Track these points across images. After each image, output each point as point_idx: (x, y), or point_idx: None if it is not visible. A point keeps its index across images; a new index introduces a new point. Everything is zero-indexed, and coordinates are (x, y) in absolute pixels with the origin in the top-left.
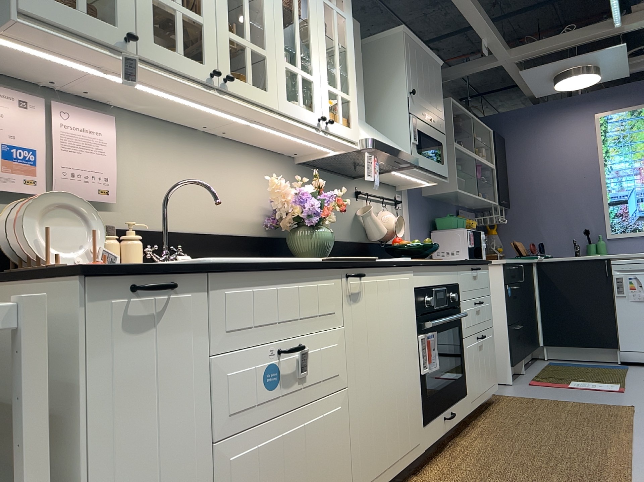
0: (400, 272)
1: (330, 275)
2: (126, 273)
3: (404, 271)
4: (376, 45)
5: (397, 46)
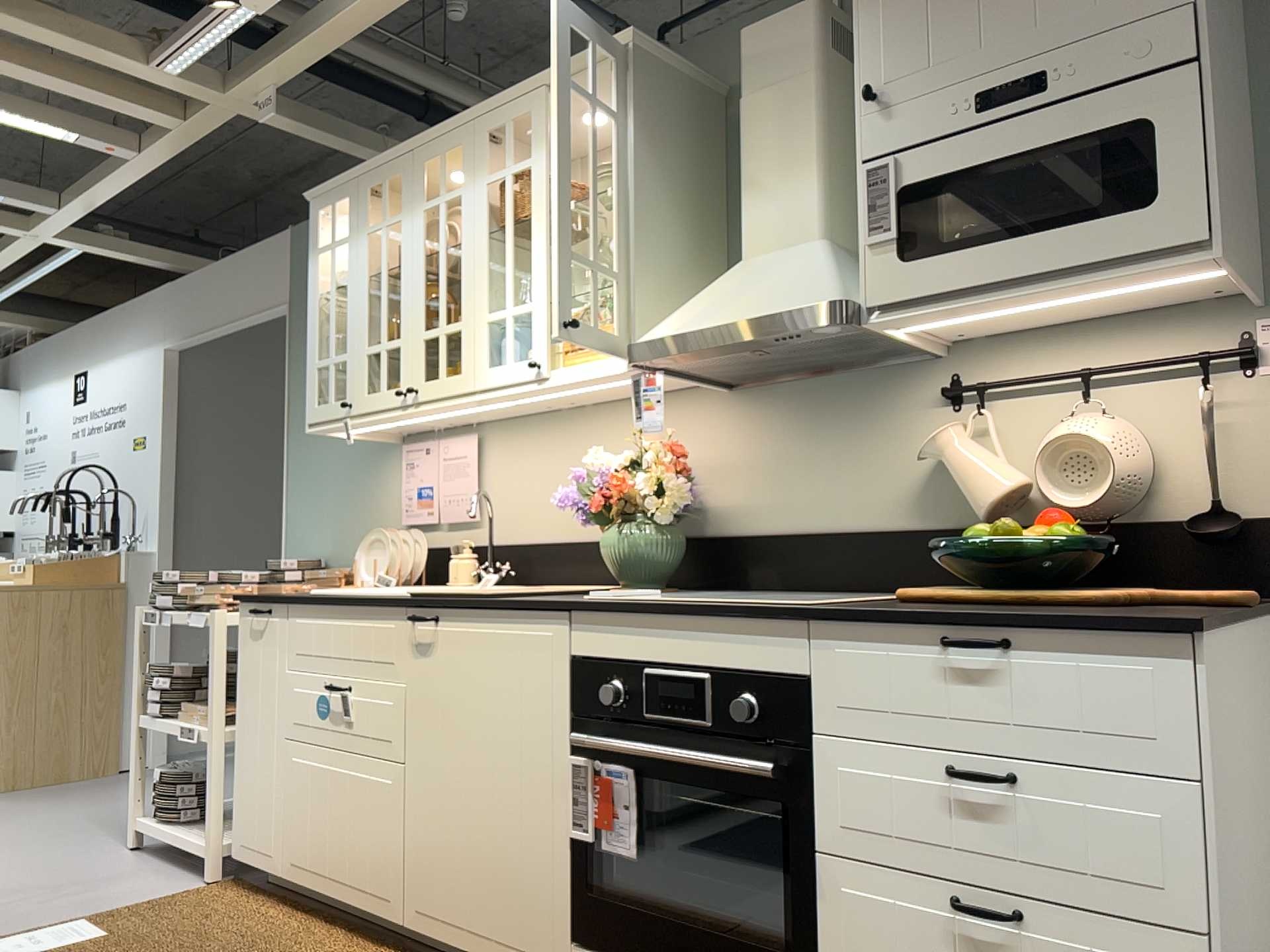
0: (524, 620)
1: (389, 614)
2: (249, 601)
3: (535, 620)
4: None
5: None
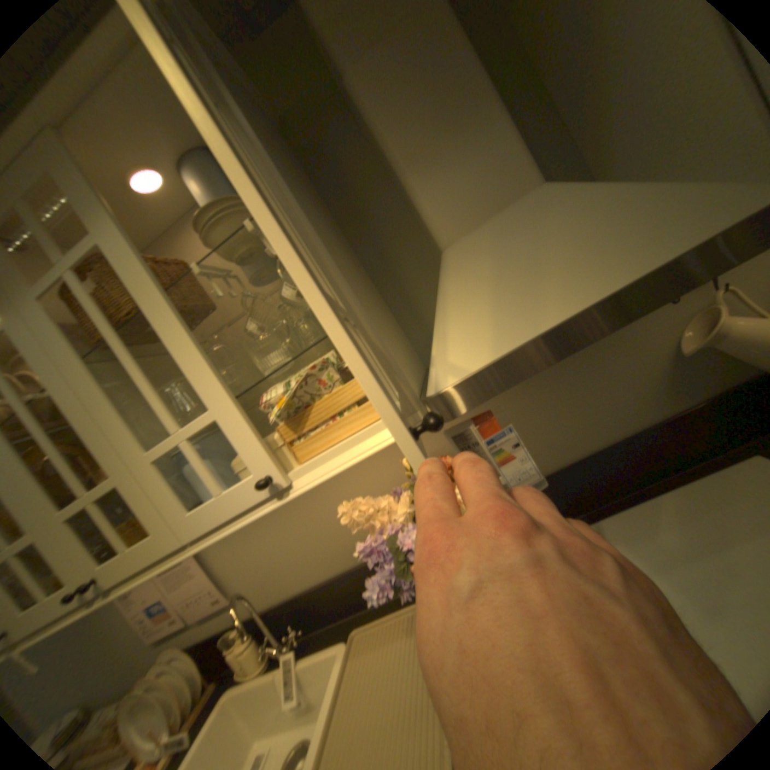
0: None
1: None
2: None
3: None
4: None
5: None
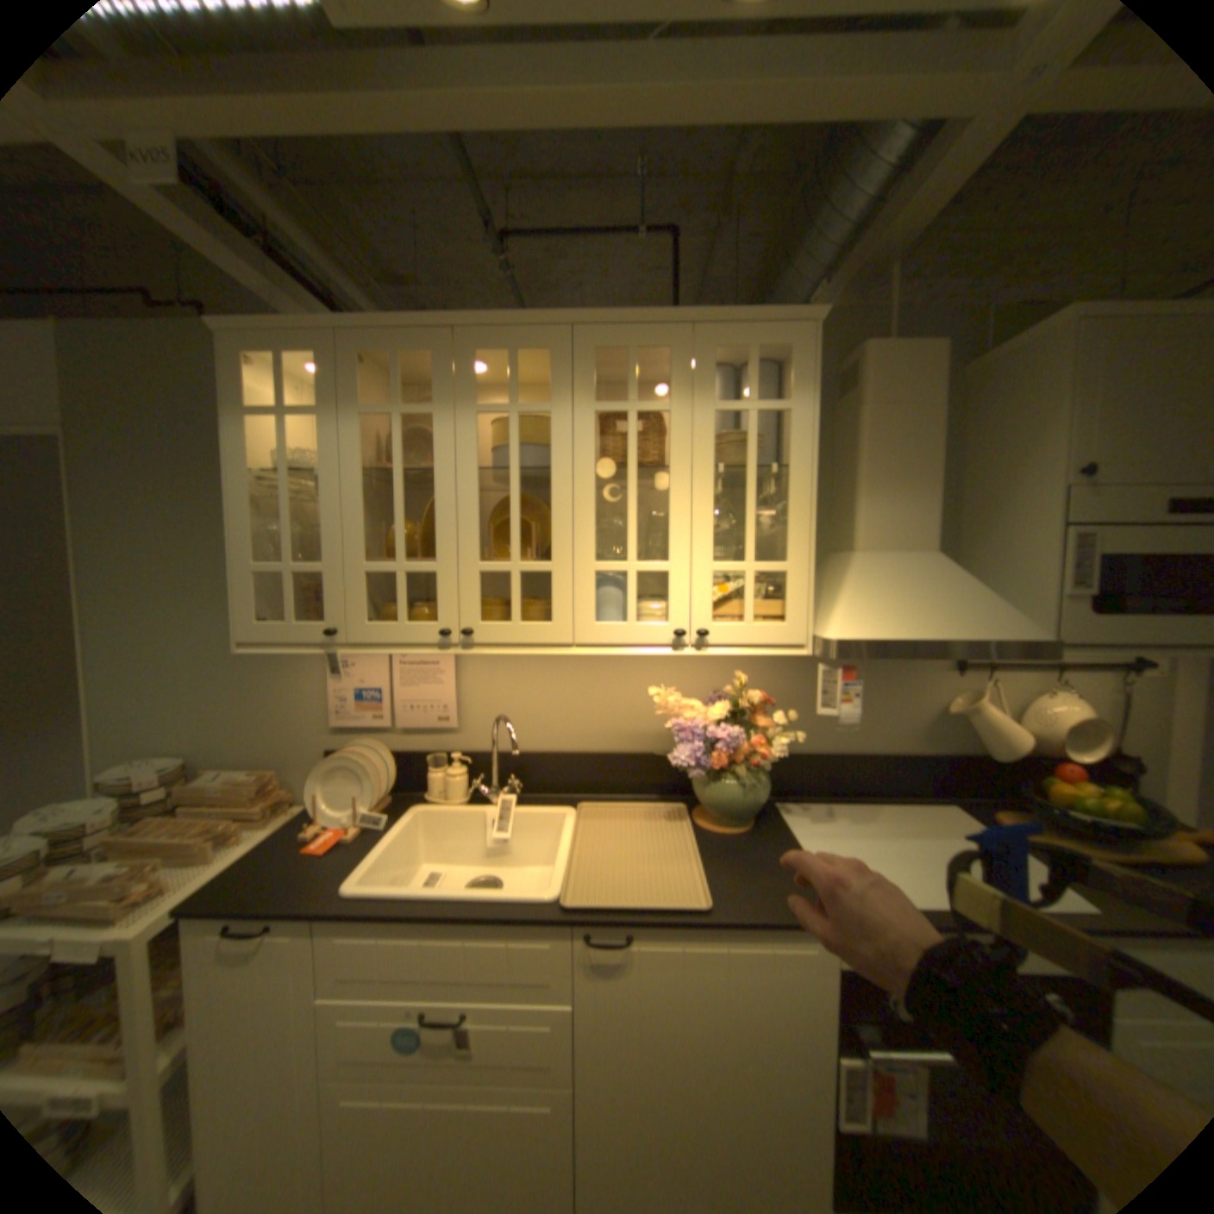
0: (778, 939)
1: (541, 933)
2: (216, 918)
3: (794, 939)
4: (1017, 358)
5: (1058, 357)
